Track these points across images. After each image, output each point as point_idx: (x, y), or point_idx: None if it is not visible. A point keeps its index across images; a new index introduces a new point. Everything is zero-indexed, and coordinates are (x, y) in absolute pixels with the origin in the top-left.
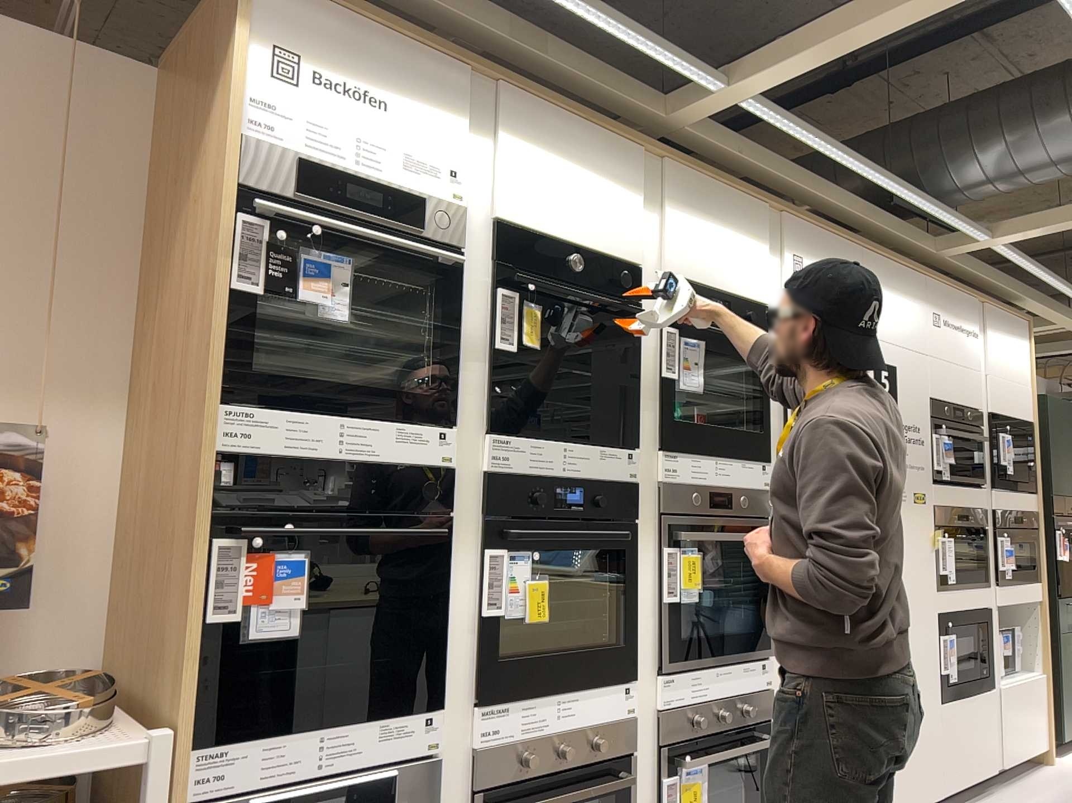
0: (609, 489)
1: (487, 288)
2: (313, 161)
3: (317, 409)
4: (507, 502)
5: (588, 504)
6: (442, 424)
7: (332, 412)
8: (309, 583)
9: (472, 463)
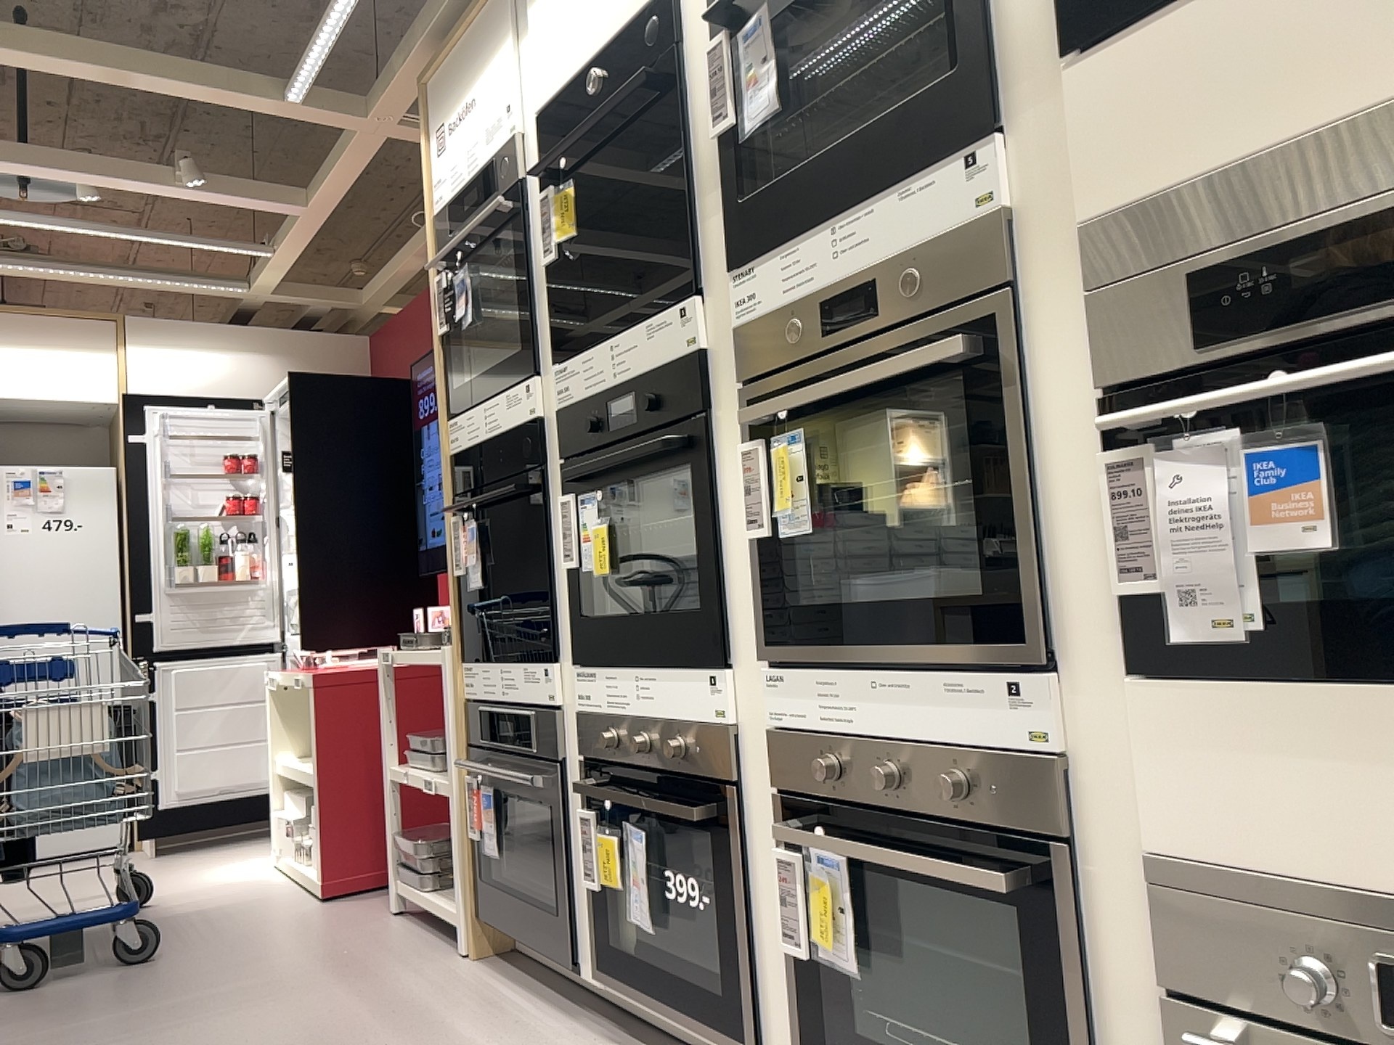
0: (663, 380)
1: (542, 198)
2: (448, 199)
3: (470, 405)
4: (570, 441)
5: (641, 414)
6: (523, 378)
7: (475, 404)
8: (473, 552)
9: (551, 408)
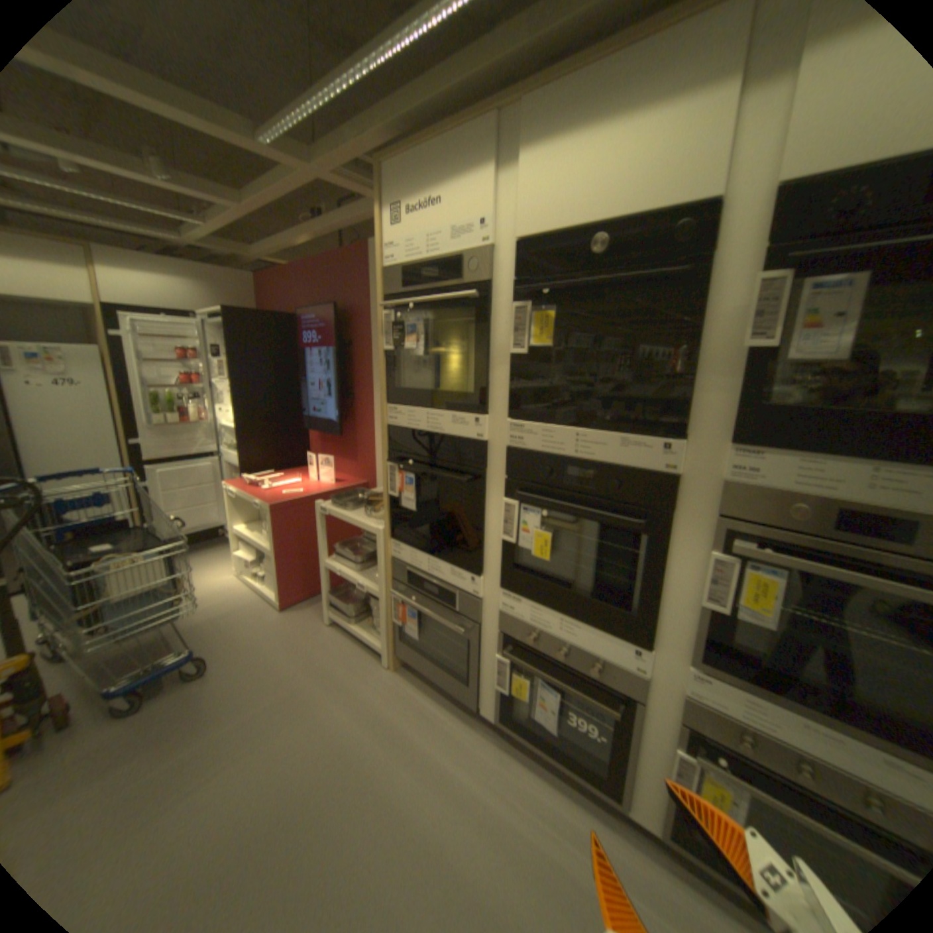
0: (634, 479)
1: (509, 301)
2: (401, 261)
3: (413, 406)
4: (520, 472)
5: (603, 489)
6: (474, 413)
7: (418, 407)
8: (411, 492)
9: (498, 441)
